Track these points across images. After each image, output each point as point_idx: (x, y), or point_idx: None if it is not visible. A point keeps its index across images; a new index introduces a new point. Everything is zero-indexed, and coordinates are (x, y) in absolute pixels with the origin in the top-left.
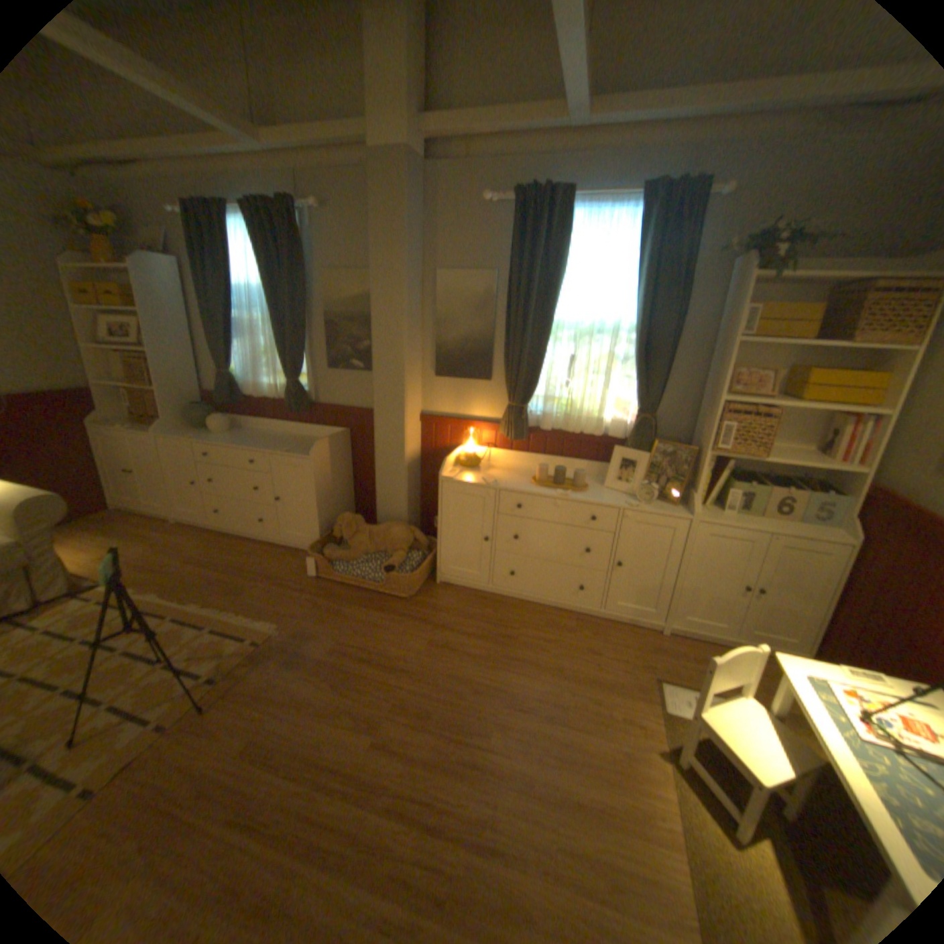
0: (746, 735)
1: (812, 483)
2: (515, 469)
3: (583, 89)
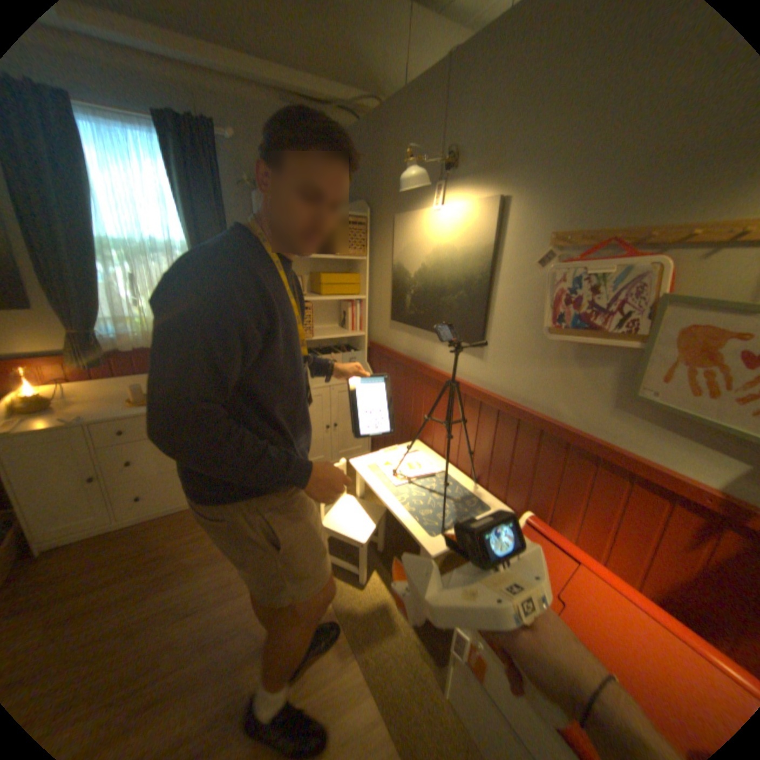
0: (347, 520)
1: (342, 348)
2: (103, 398)
3: None
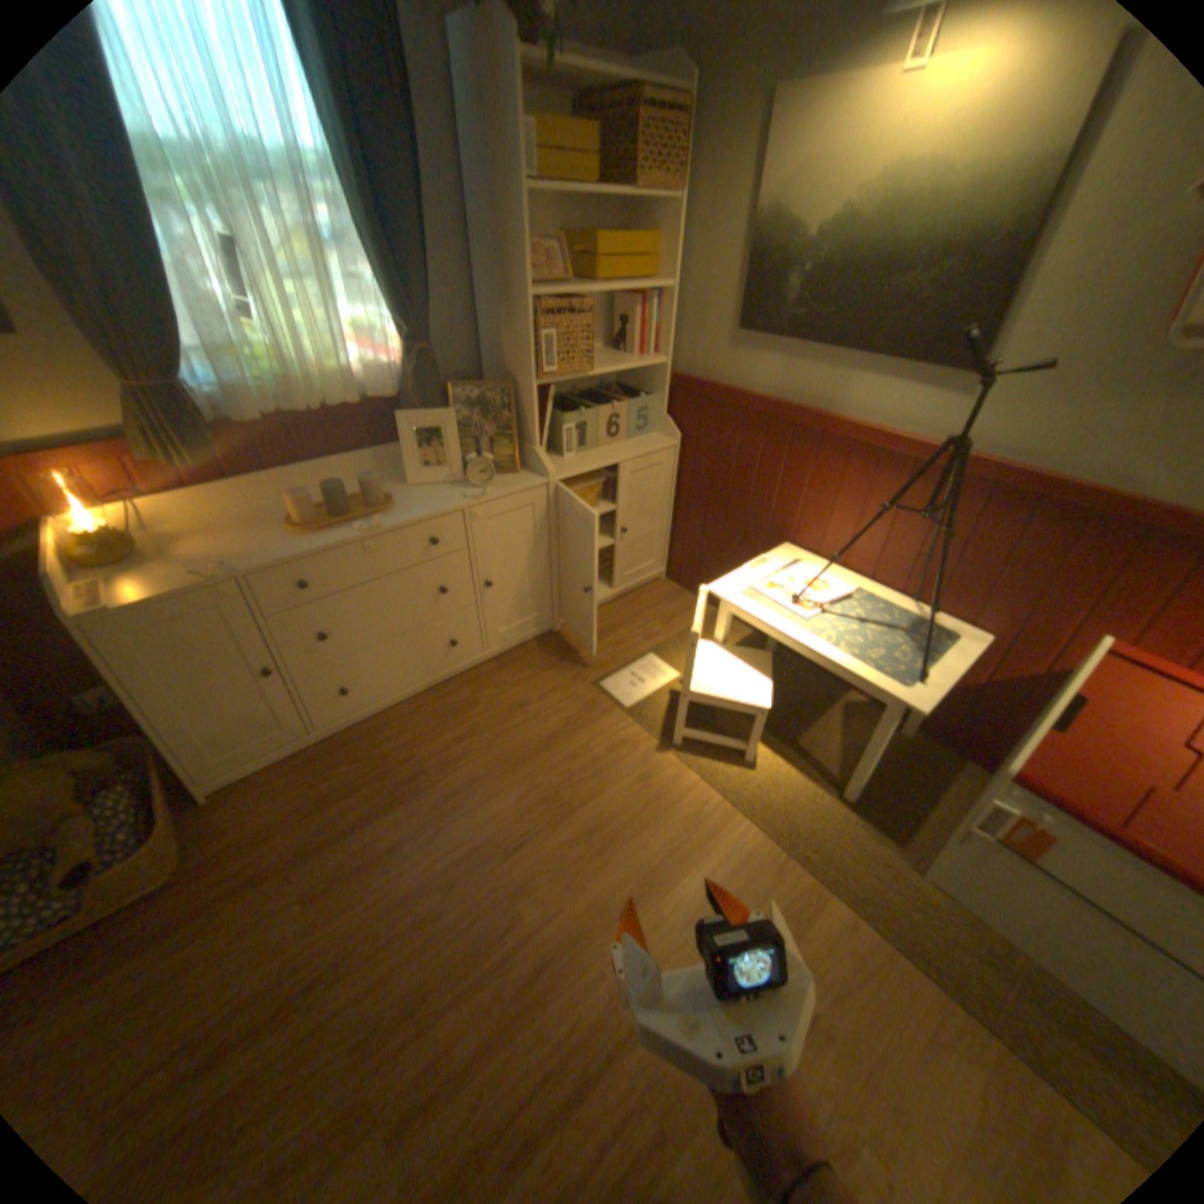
0: (722, 677)
1: (613, 389)
2: (224, 519)
3: None
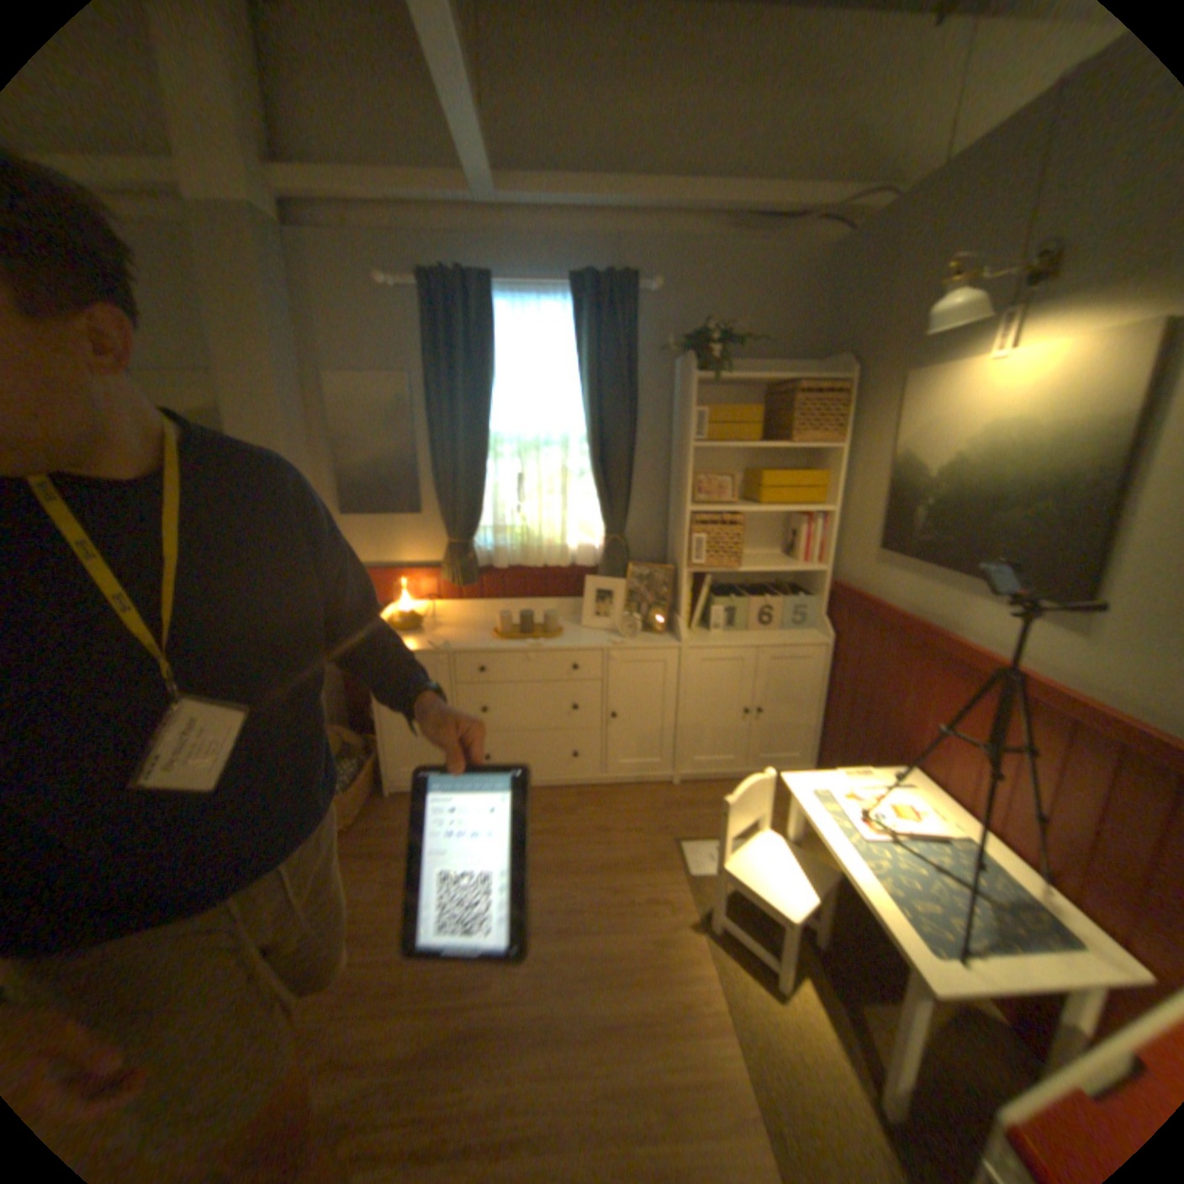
0: (768, 872)
1: (782, 587)
2: (469, 622)
3: (480, 160)
